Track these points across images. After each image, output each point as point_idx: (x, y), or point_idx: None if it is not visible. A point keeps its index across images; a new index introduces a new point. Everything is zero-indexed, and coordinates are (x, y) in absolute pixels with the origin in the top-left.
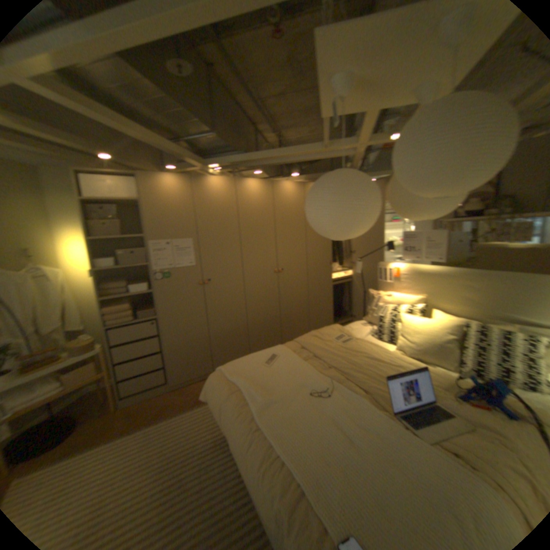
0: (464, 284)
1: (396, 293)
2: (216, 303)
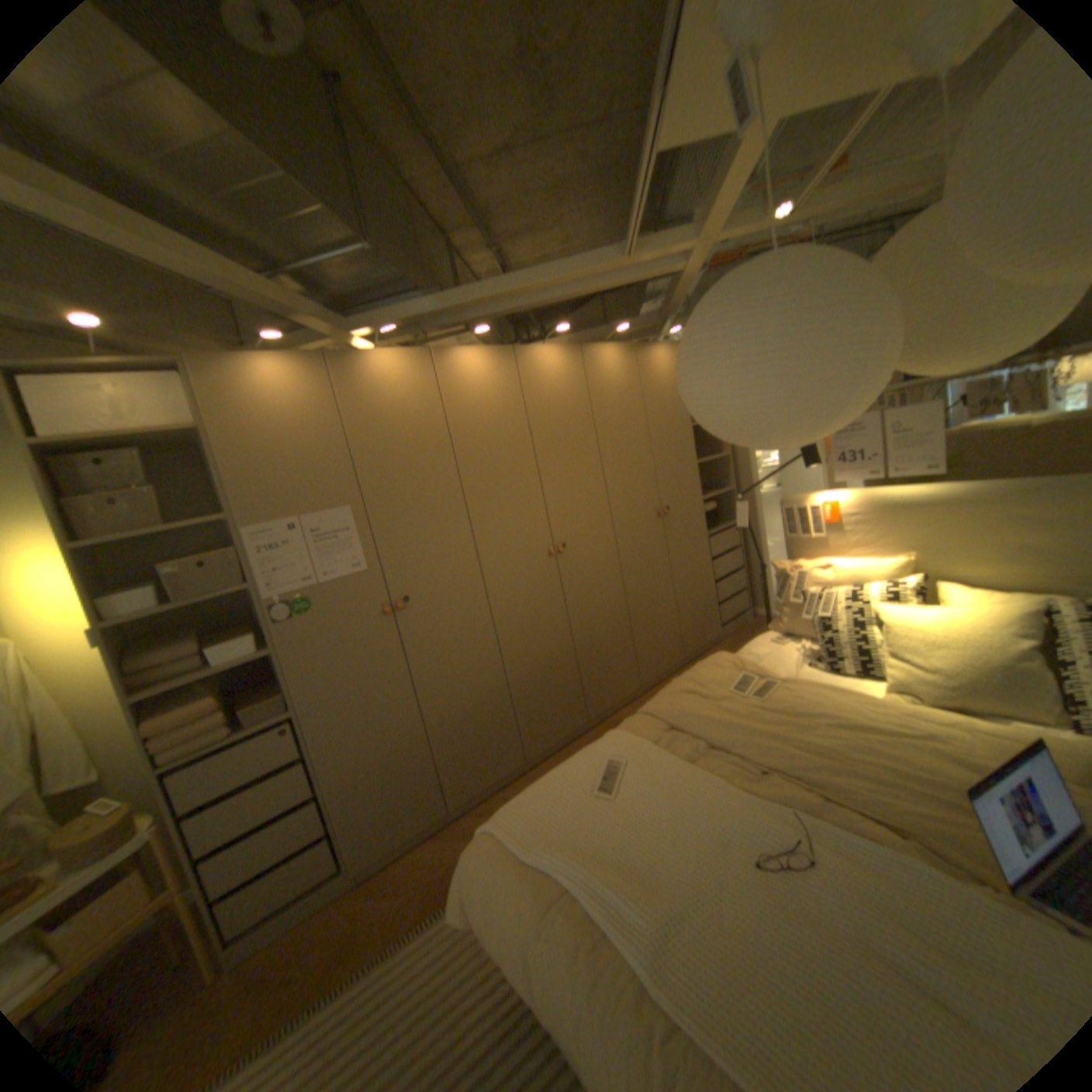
0: (1009, 515)
1: (838, 559)
2: (429, 651)
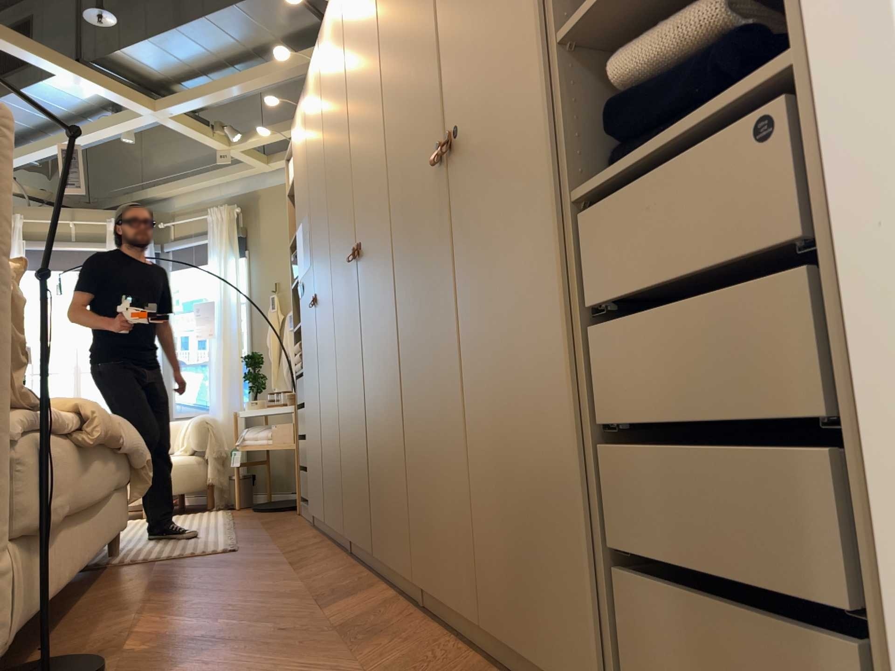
0: None
1: None
2: (324, 348)
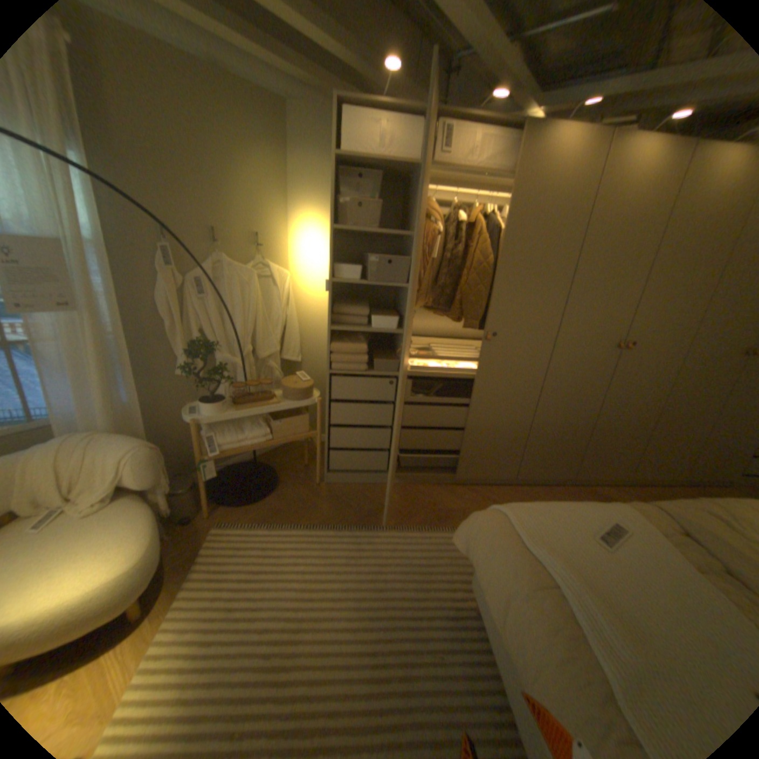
0: None
1: None
2: (491, 376)
